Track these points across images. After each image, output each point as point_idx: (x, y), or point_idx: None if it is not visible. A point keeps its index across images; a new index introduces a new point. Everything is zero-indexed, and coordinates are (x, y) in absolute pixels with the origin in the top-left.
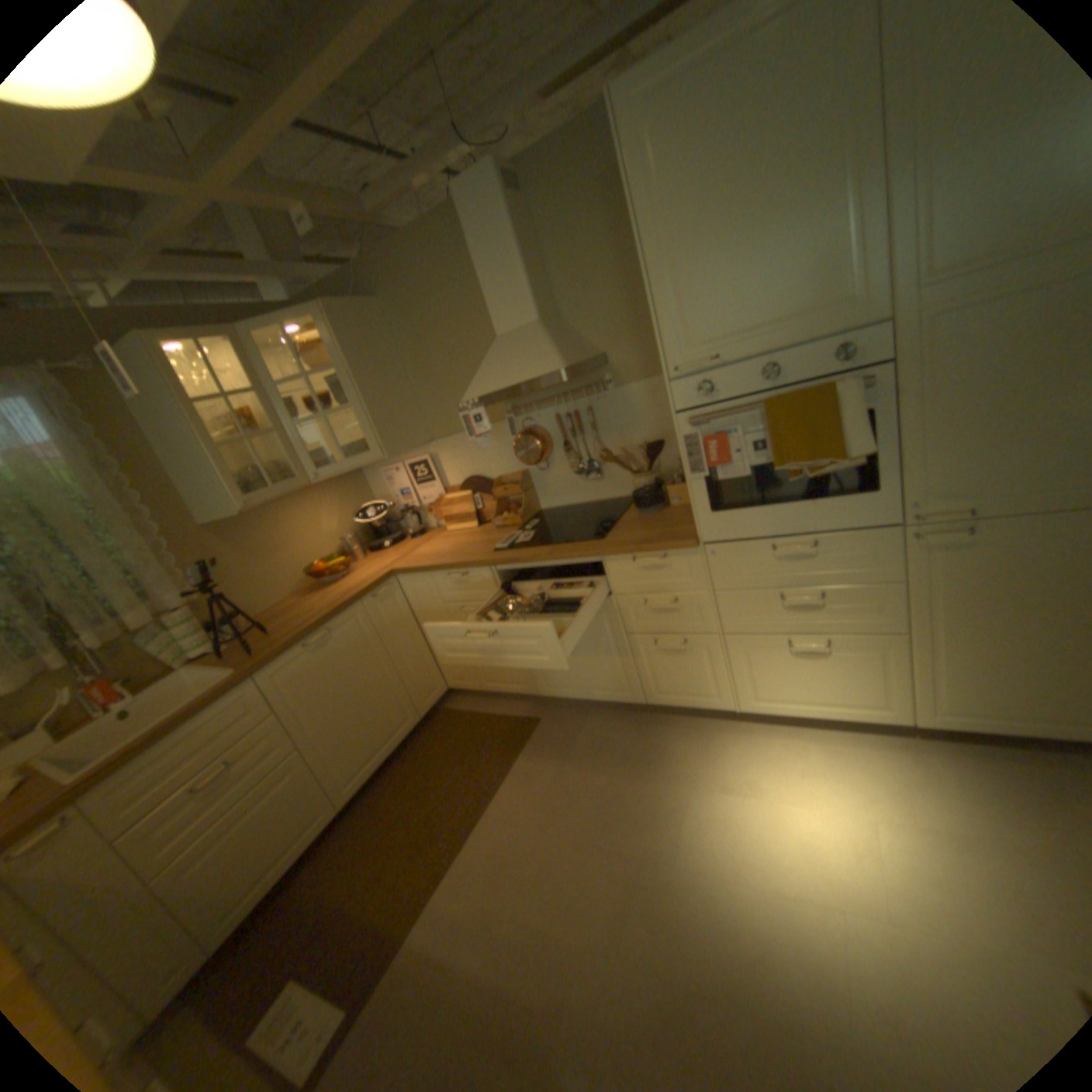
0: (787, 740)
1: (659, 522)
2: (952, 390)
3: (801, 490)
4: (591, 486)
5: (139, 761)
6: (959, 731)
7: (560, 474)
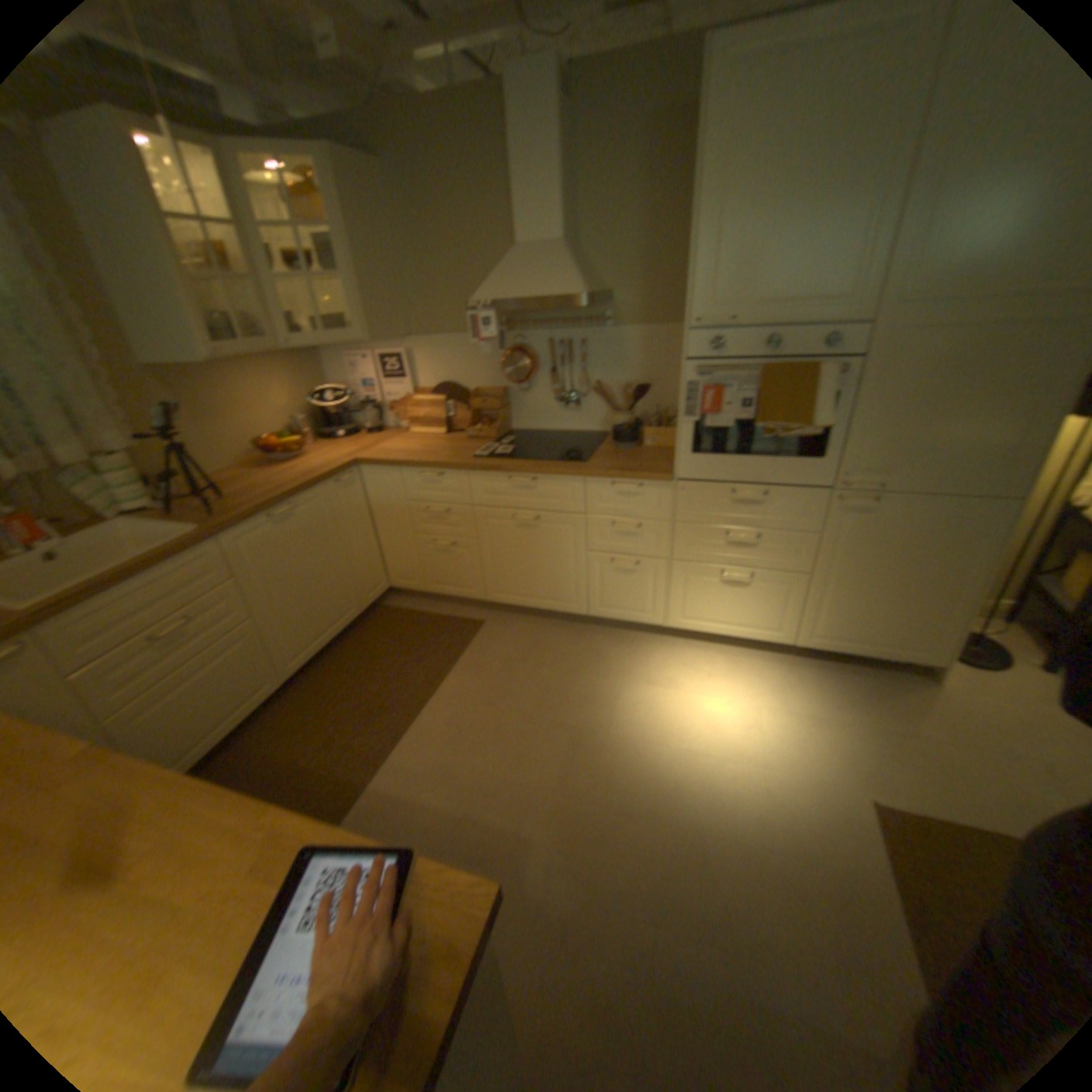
0: (699, 650)
1: (637, 456)
2: (897, 389)
3: (766, 447)
4: (569, 415)
5: (106, 596)
6: (824, 650)
7: (542, 397)
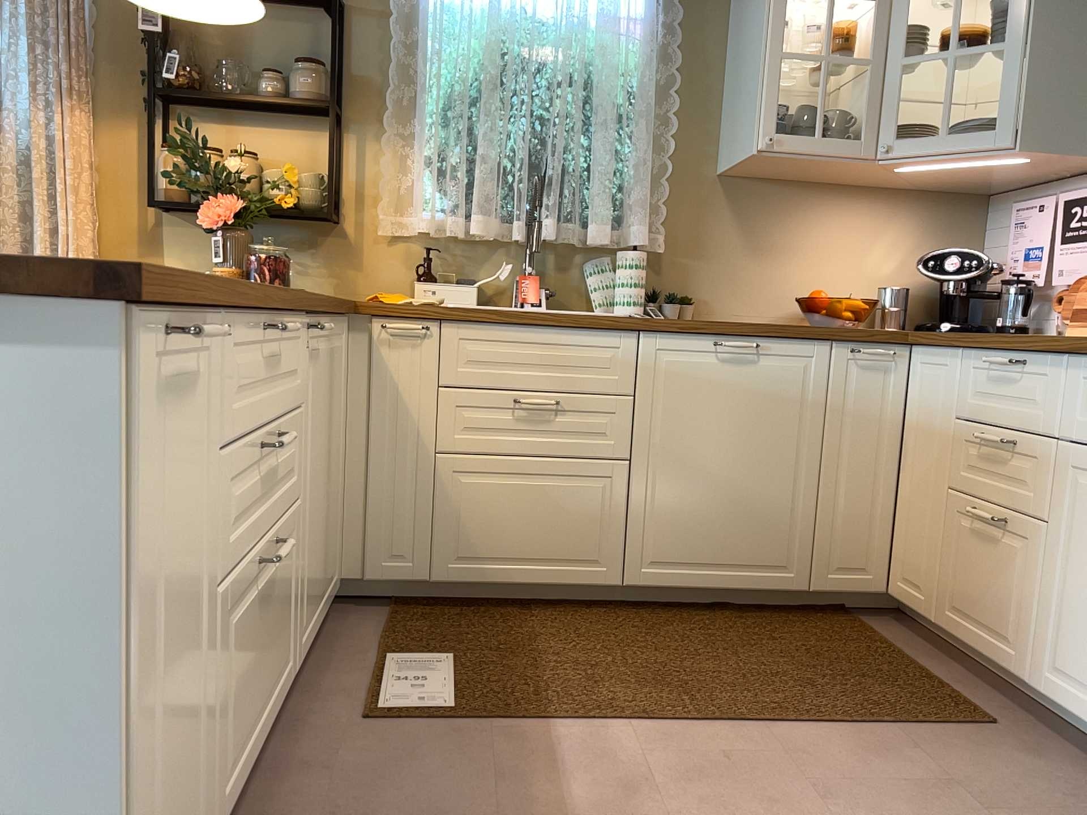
0: None
1: None
2: None
3: None
4: None
5: (501, 328)
6: None
7: None
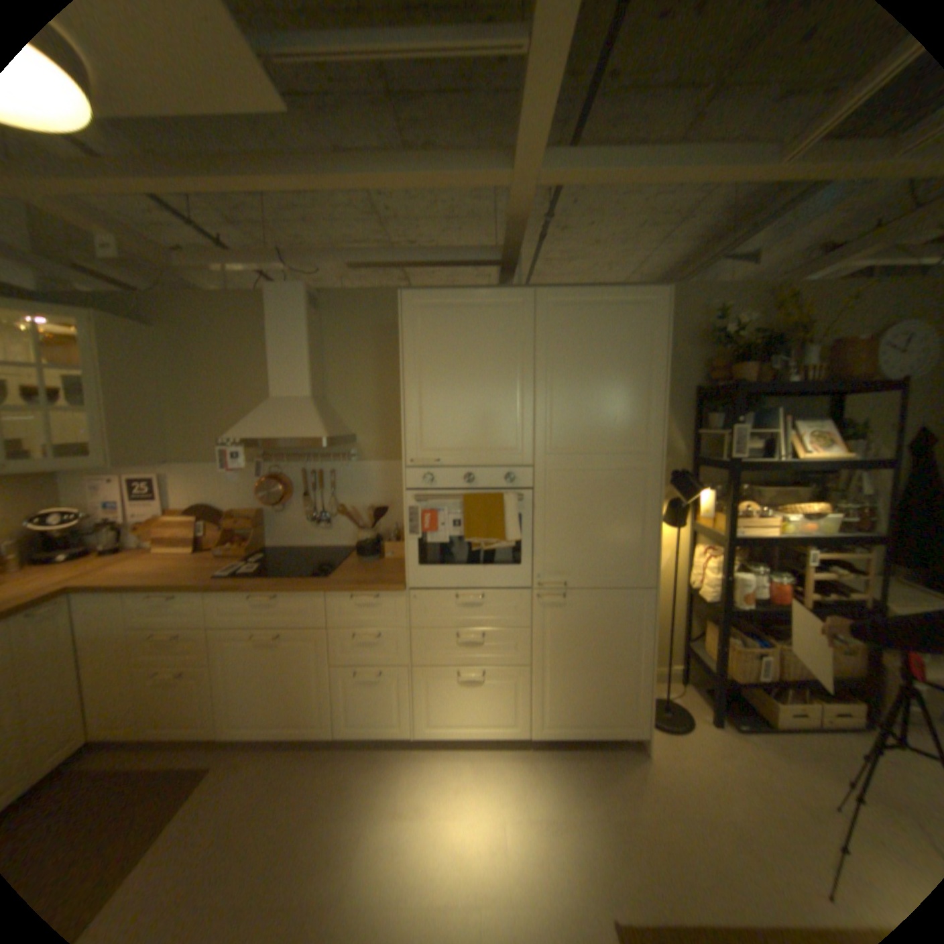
0: (447, 762)
1: (377, 568)
2: (558, 512)
3: (478, 557)
4: (320, 532)
5: None
6: (555, 740)
7: (295, 516)
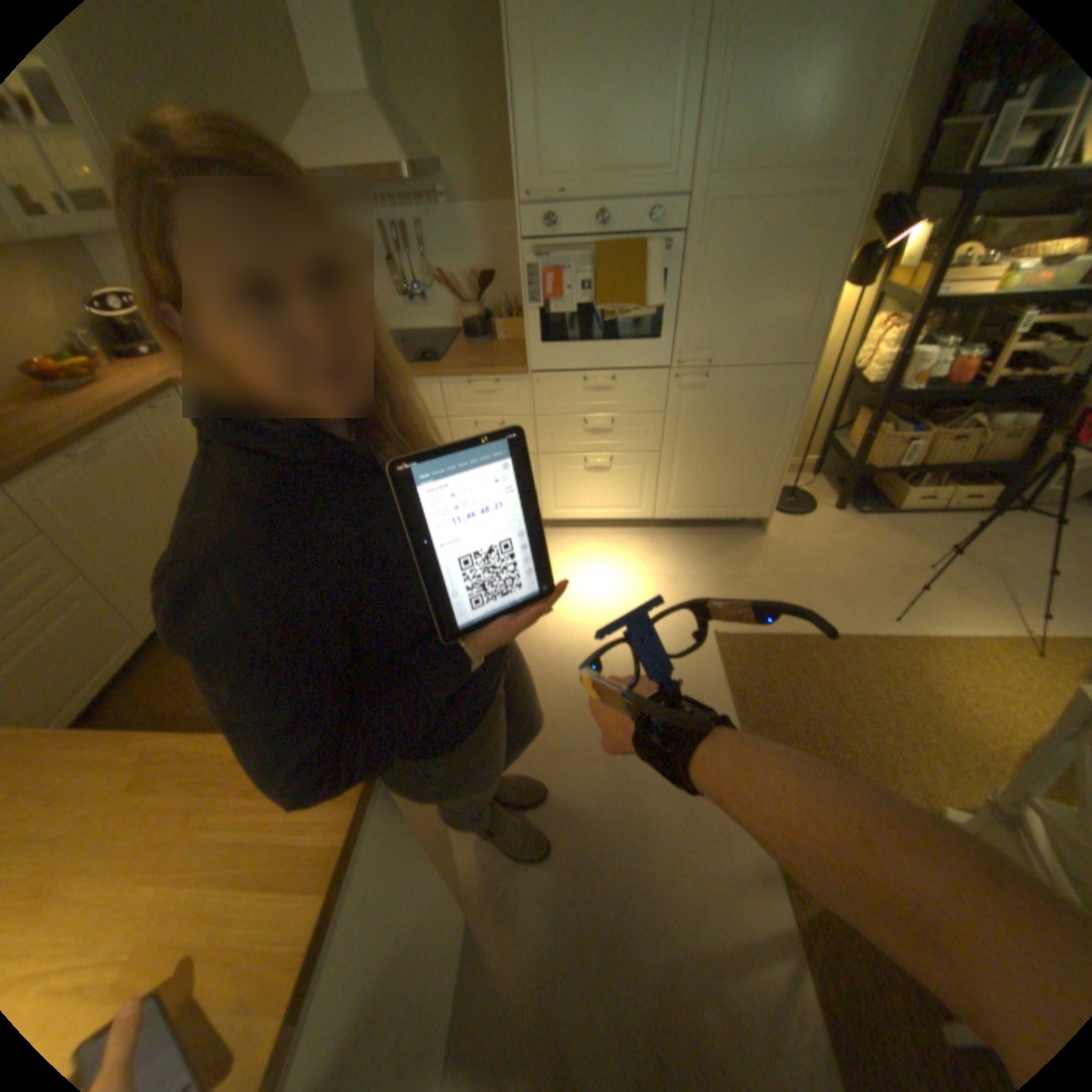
0: (572, 537)
1: (489, 352)
2: (713, 265)
3: (608, 333)
4: (414, 311)
5: None
6: (675, 518)
7: (380, 292)
